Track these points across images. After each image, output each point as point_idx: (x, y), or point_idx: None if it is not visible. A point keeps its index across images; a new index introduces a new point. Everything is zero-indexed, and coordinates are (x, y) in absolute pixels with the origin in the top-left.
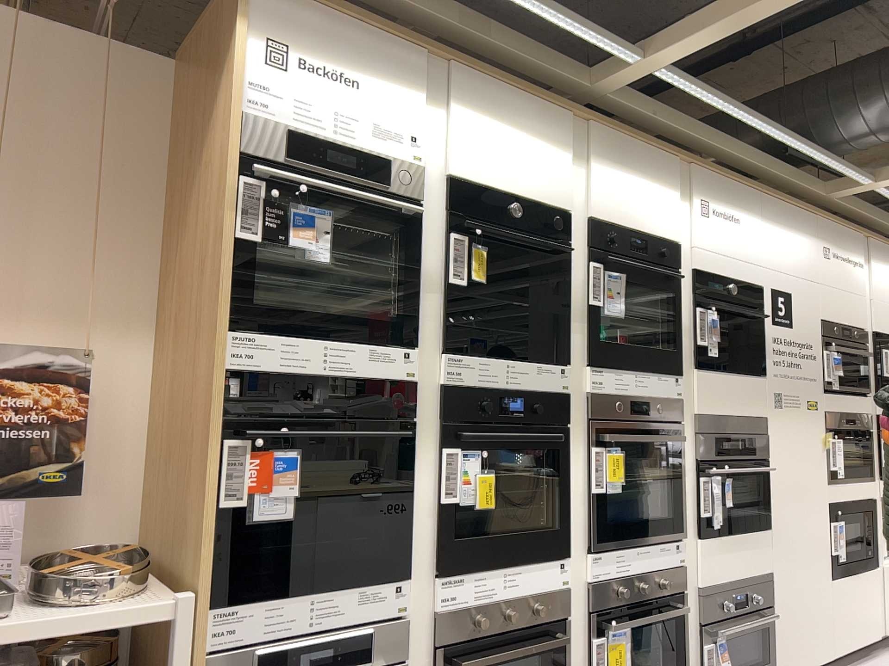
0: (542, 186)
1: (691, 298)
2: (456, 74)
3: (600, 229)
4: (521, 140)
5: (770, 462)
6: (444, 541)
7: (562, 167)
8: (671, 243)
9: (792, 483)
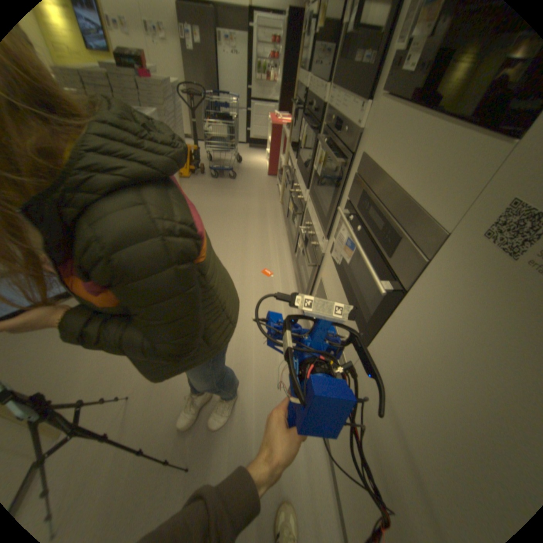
0: None
1: None
2: None
3: None
4: None
5: (407, 302)
6: (298, 154)
7: None
8: None
9: (427, 393)
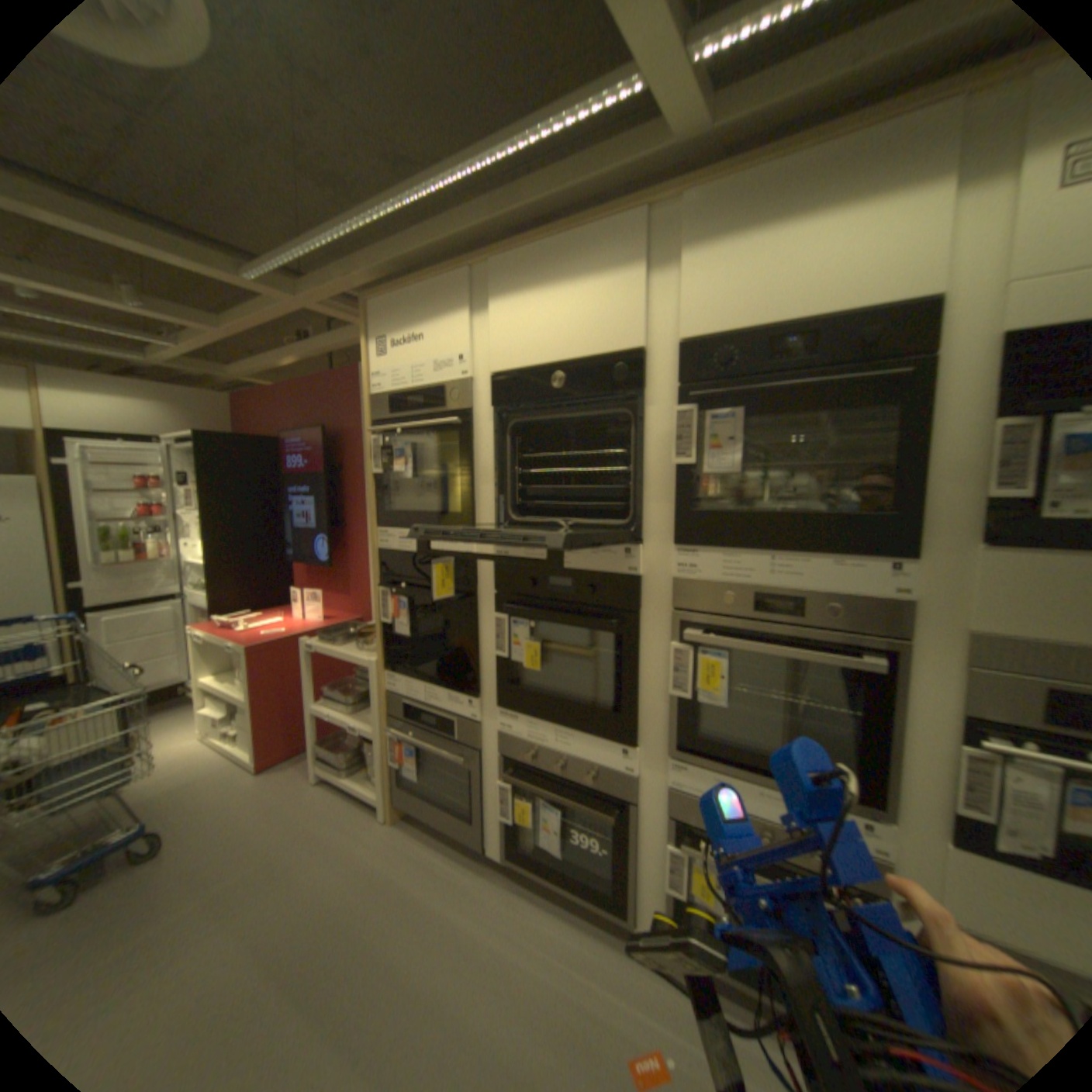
0: (593, 336)
1: (990, 400)
2: (489, 270)
3: (702, 351)
4: (562, 295)
5: None
6: (500, 685)
7: (624, 295)
8: (914, 304)
9: None
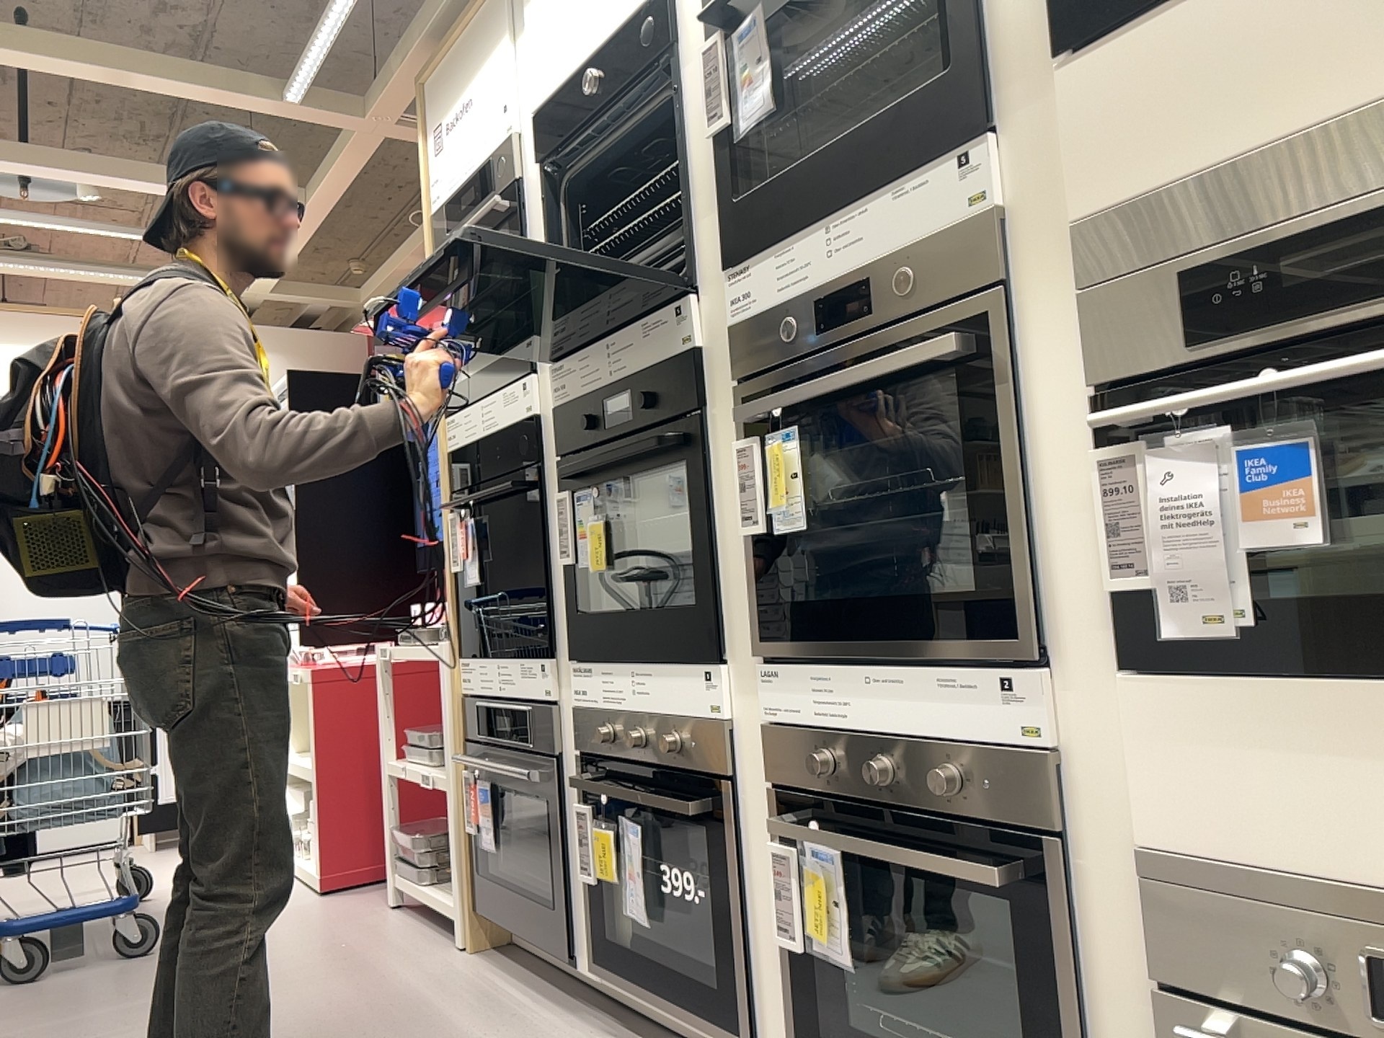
0: None
1: None
2: None
3: None
4: None
5: None
6: (570, 616)
7: None
8: None
9: None
